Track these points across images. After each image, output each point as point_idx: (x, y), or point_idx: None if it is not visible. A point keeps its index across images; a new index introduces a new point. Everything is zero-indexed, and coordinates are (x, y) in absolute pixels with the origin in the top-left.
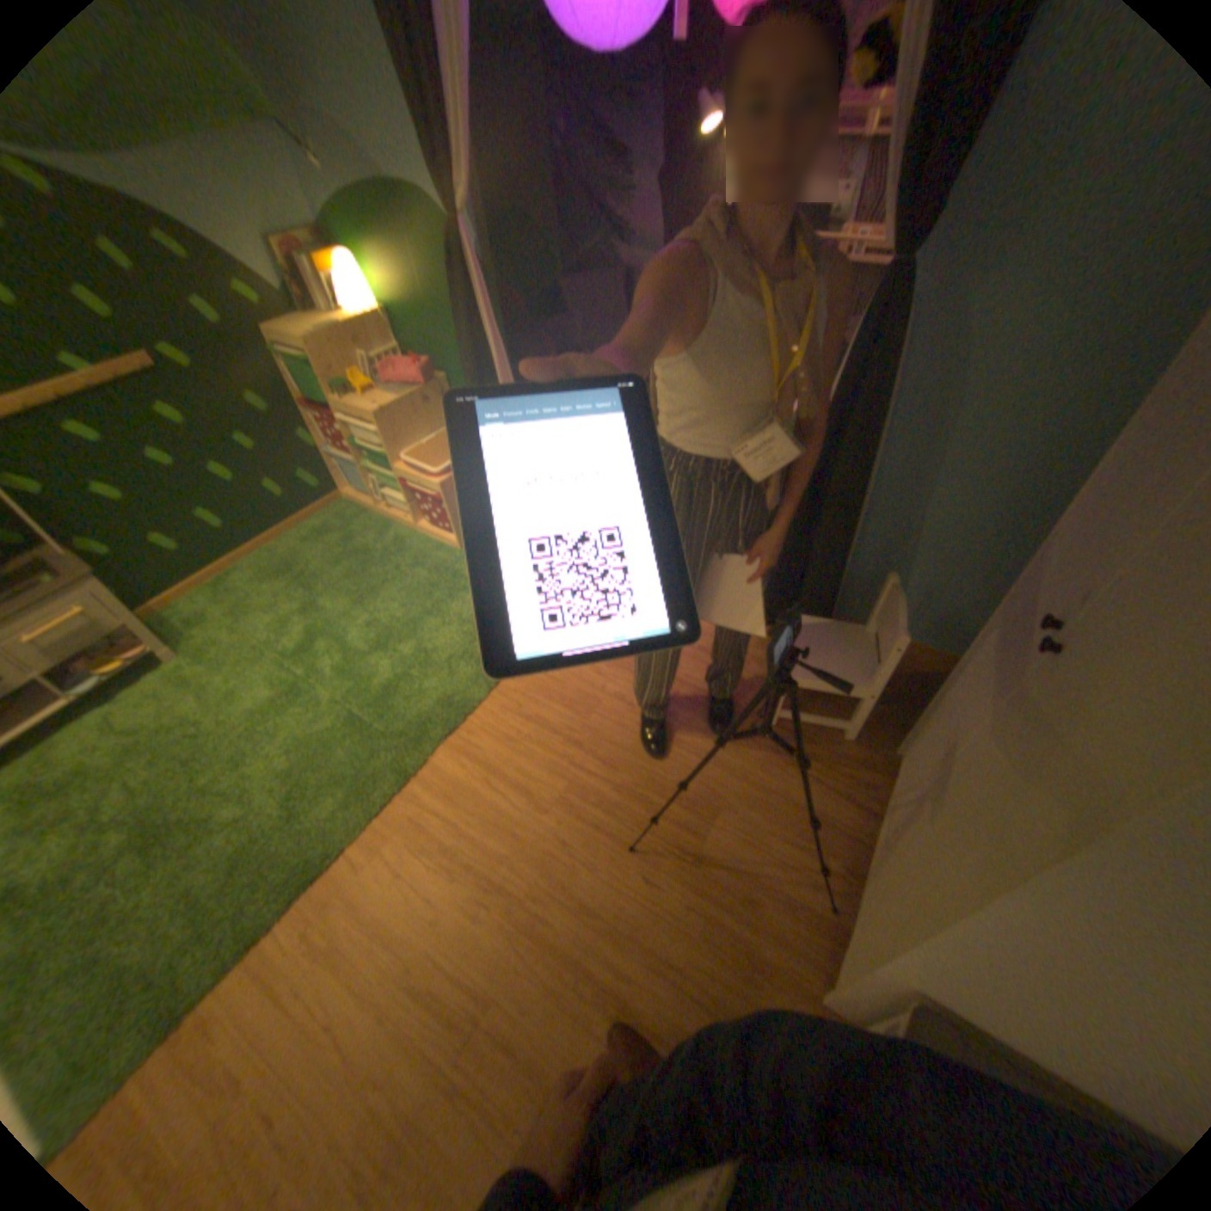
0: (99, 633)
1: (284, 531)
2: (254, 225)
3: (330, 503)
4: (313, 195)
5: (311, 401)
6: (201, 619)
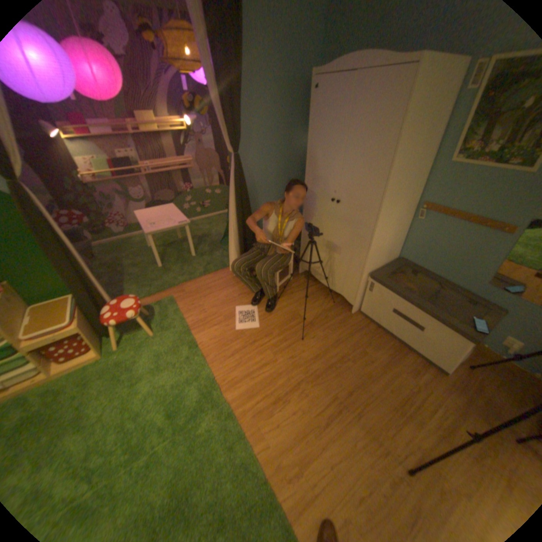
0: None
1: None
2: None
3: None
4: None
5: None
6: None
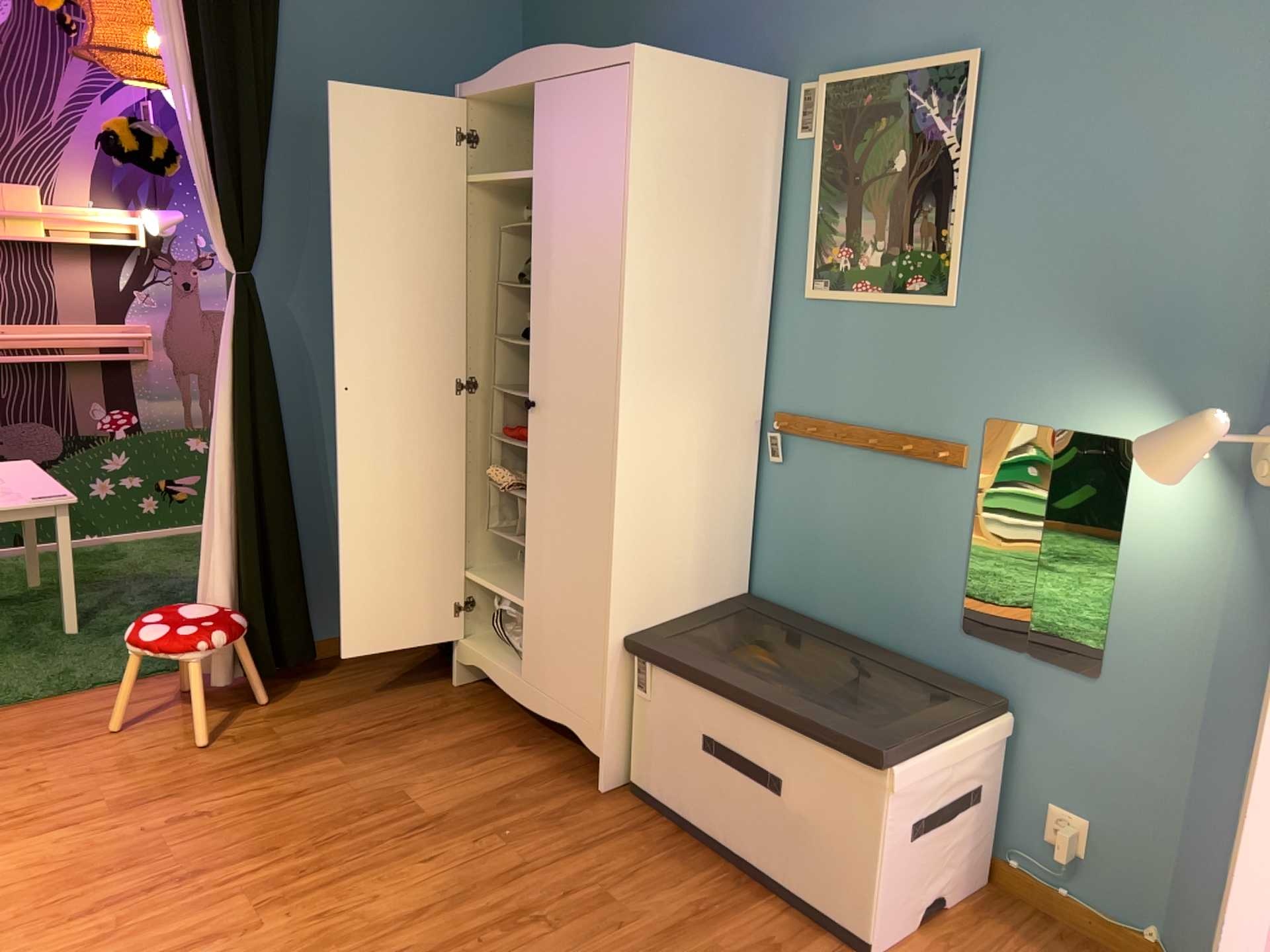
0: None
1: None
2: None
3: None
4: None
5: None
6: None
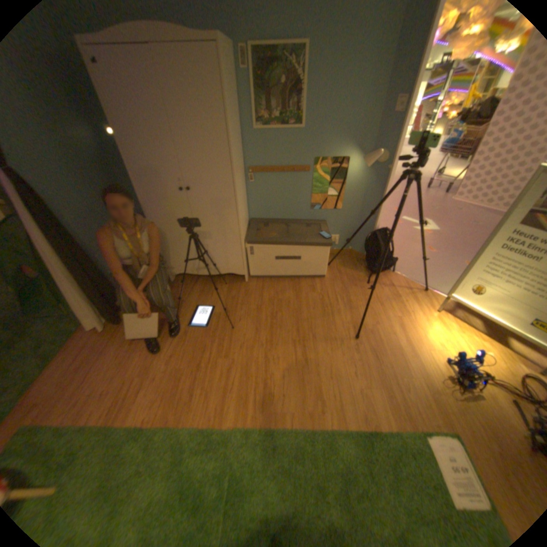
0: None
1: None
2: None
3: None
4: None
5: None
6: None
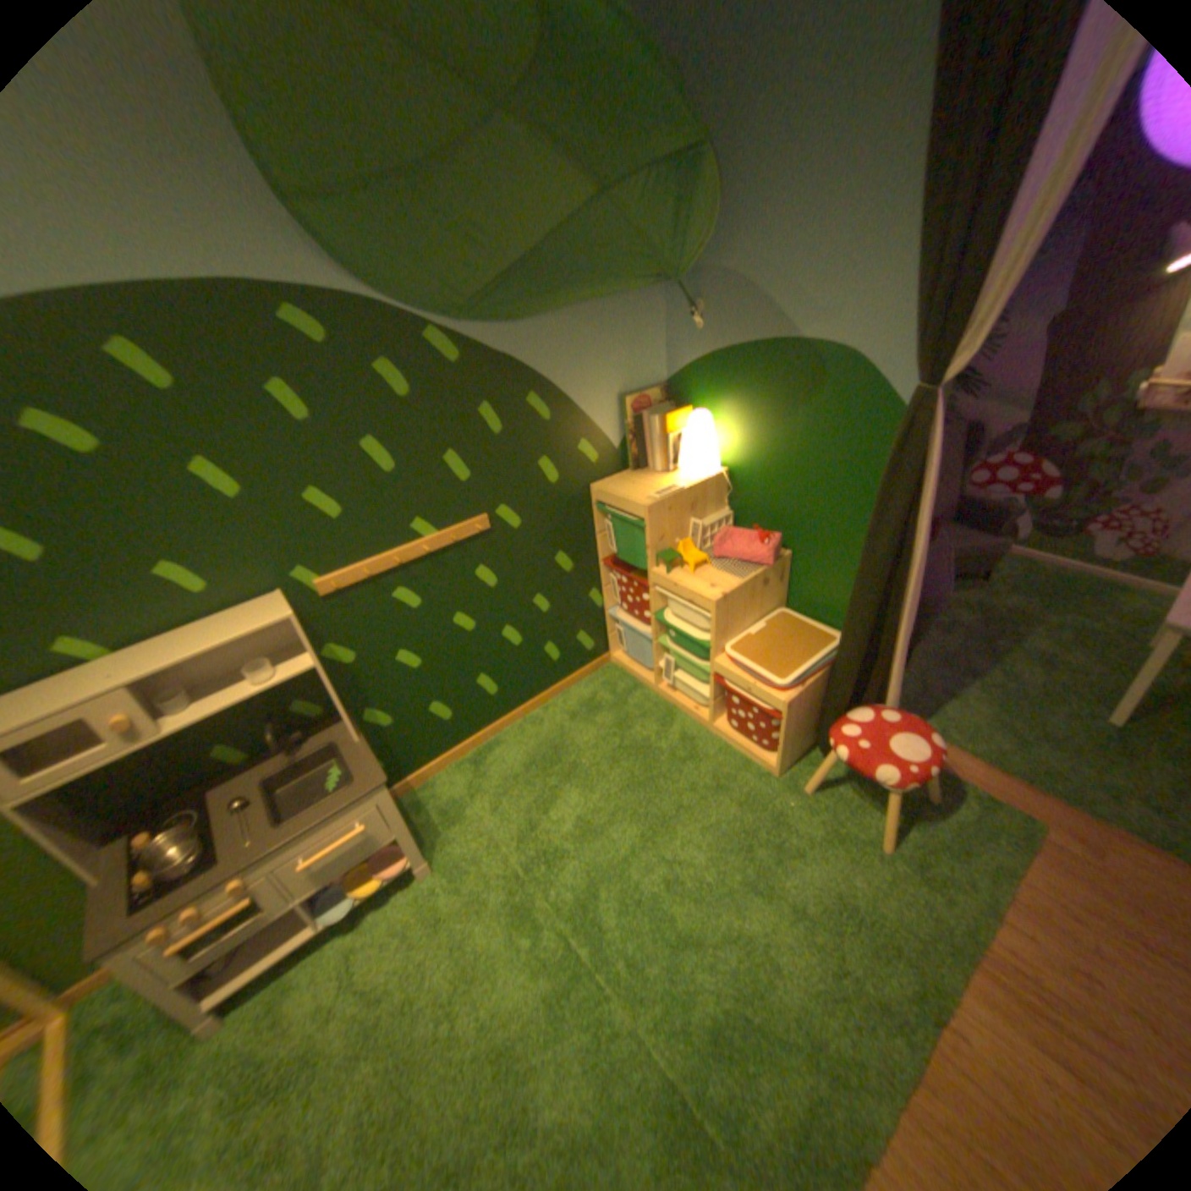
0: (373, 849)
1: (551, 697)
2: (617, 385)
3: (599, 667)
4: (680, 354)
5: (627, 568)
6: (461, 813)
